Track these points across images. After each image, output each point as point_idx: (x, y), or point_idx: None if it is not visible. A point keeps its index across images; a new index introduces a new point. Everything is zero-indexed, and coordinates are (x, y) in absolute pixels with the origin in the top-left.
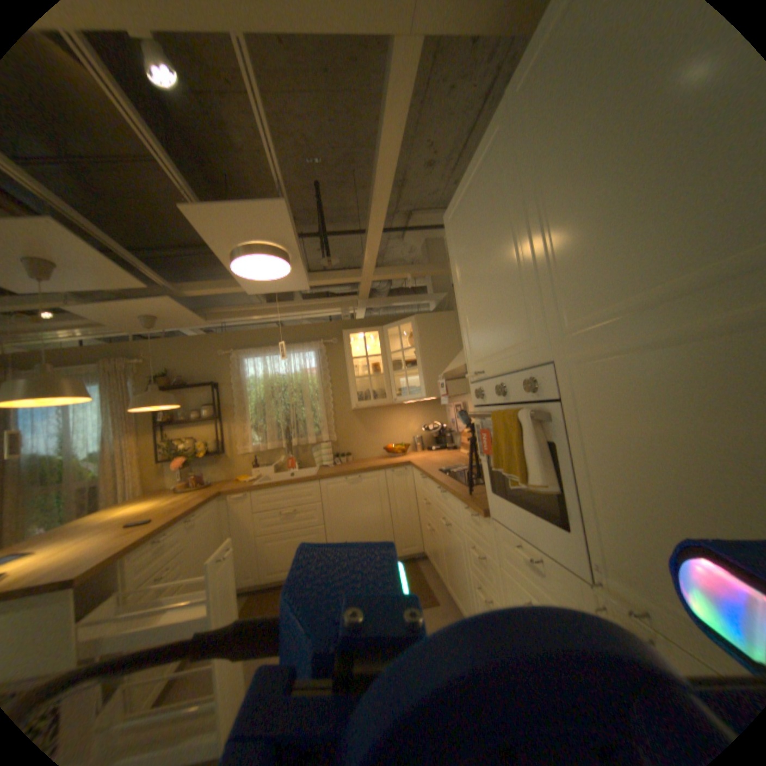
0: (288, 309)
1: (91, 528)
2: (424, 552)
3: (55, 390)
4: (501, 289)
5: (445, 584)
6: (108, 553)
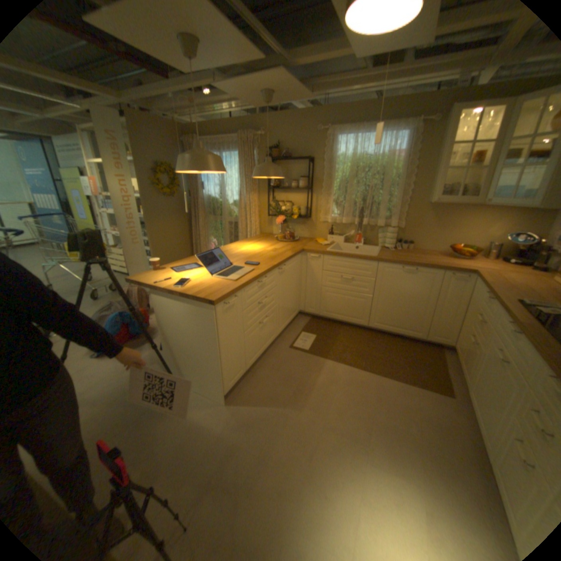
0: (395, 74)
1: (230, 256)
2: (455, 346)
3: (206, 162)
4: None
5: (470, 389)
6: (233, 286)
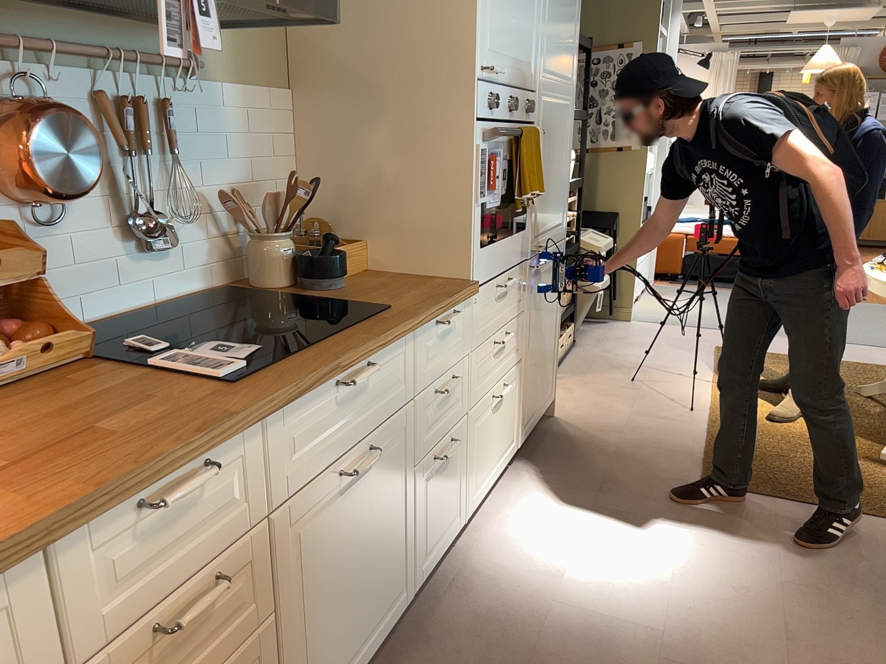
0: None
1: None
2: None
3: None
4: (526, 0)
5: None
6: None
